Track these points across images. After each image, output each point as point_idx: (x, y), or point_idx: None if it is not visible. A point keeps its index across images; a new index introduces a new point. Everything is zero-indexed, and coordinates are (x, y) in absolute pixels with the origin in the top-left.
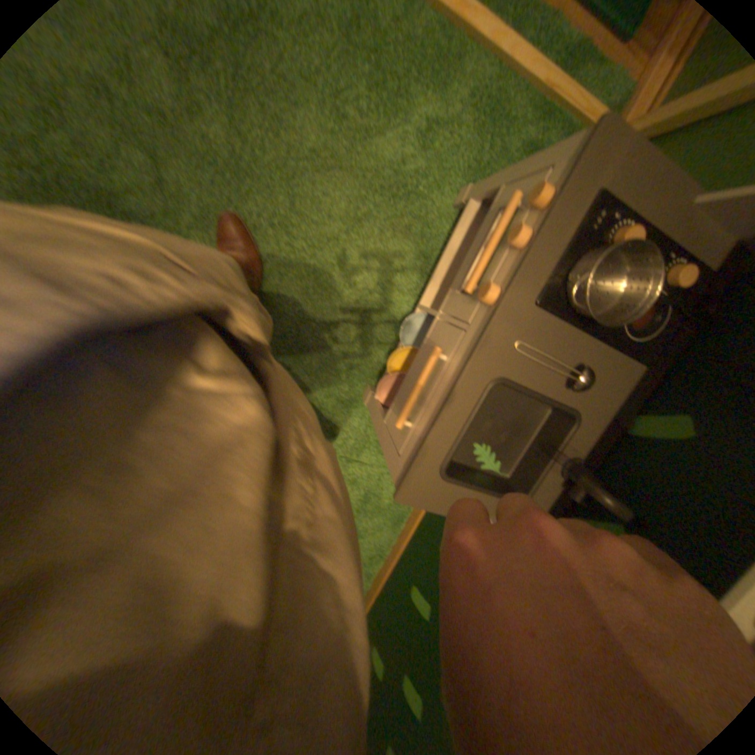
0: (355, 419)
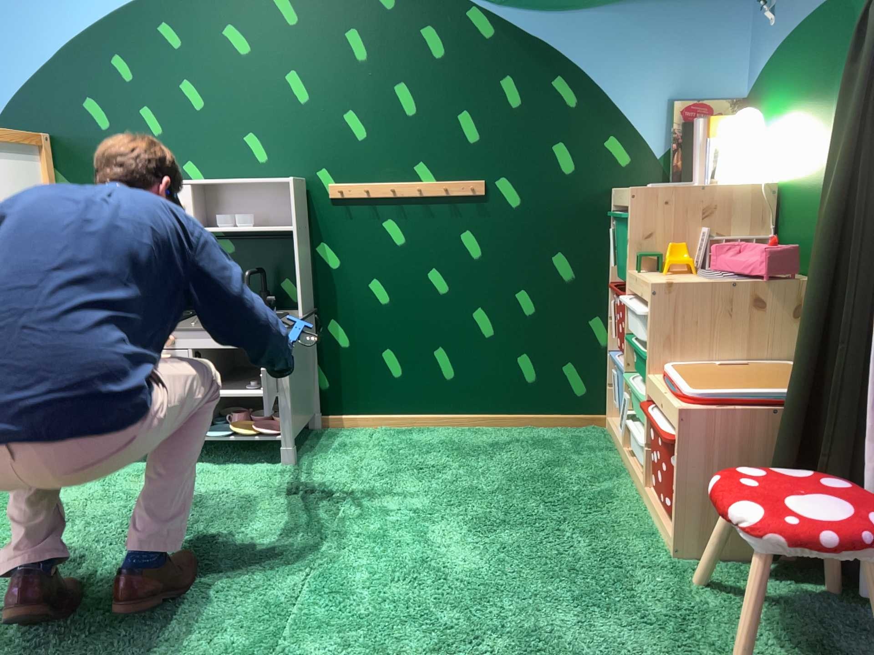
0: (317, 463)
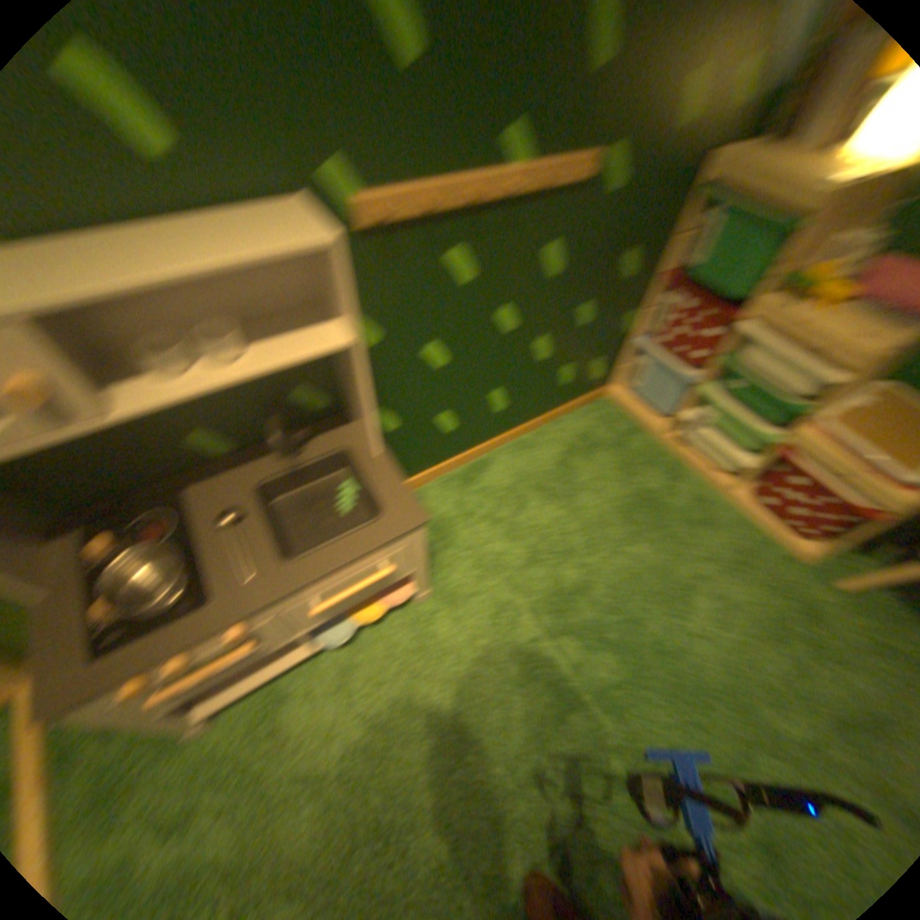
0: (446, 575)
